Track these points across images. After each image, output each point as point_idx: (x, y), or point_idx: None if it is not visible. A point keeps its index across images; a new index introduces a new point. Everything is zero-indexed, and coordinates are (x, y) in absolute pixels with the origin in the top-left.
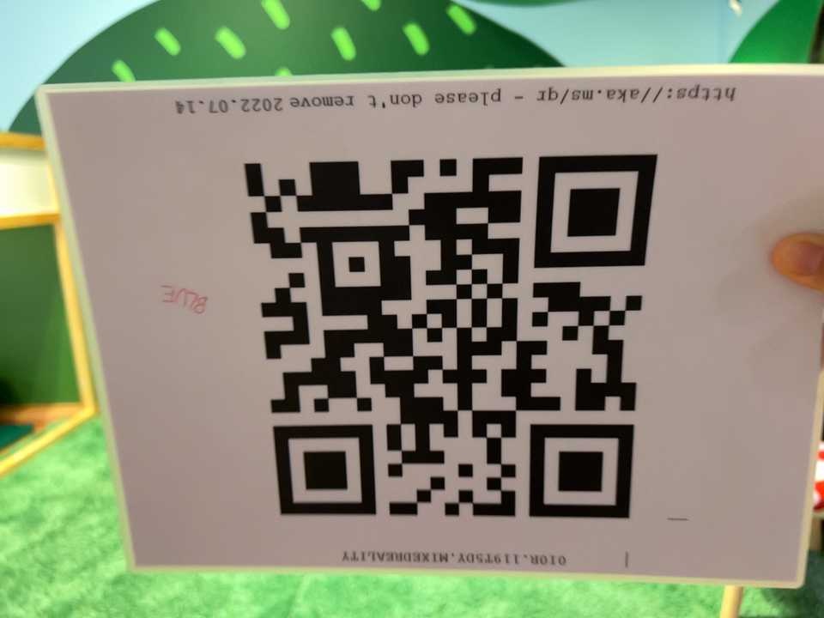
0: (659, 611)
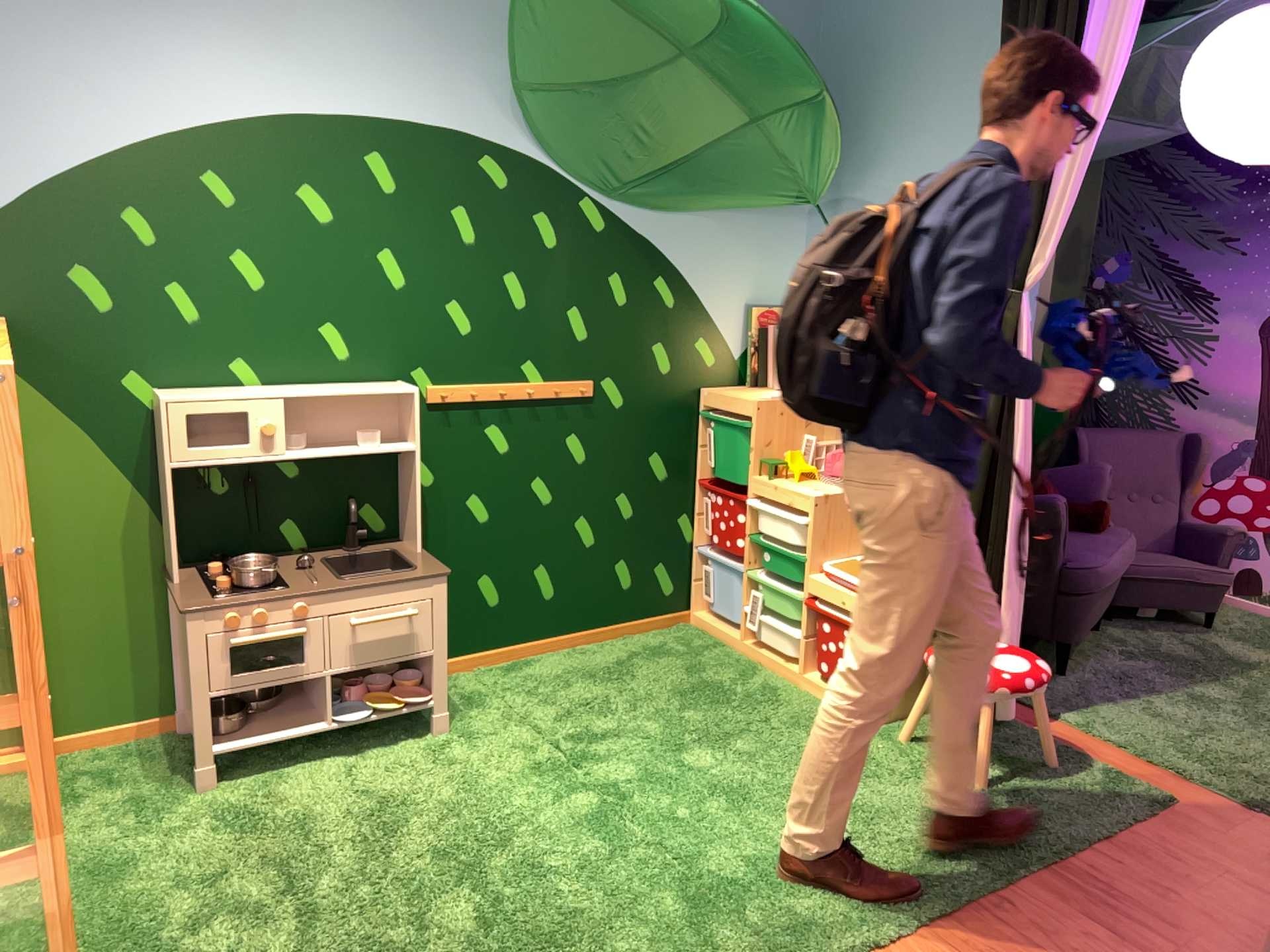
0: (922, 782)
